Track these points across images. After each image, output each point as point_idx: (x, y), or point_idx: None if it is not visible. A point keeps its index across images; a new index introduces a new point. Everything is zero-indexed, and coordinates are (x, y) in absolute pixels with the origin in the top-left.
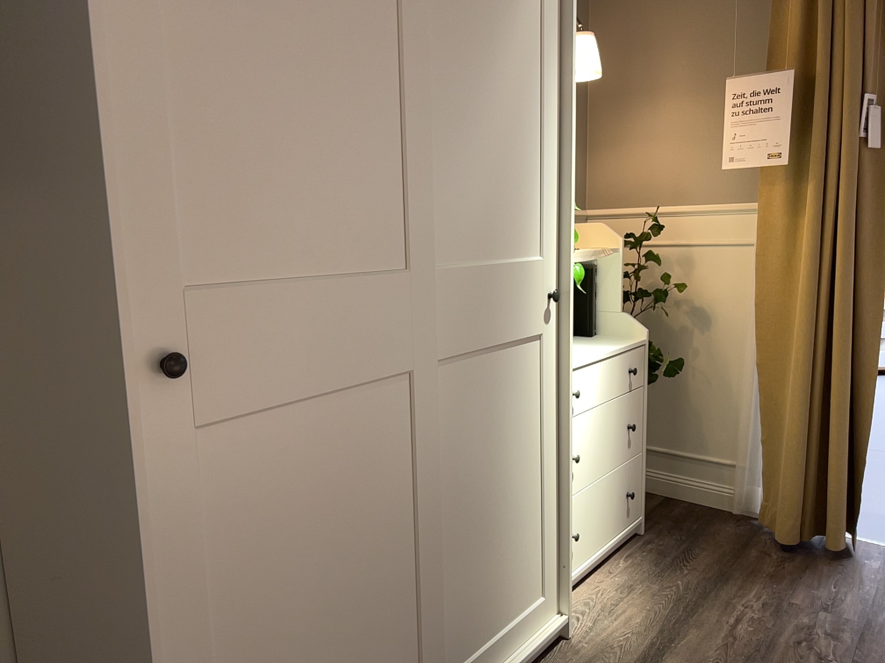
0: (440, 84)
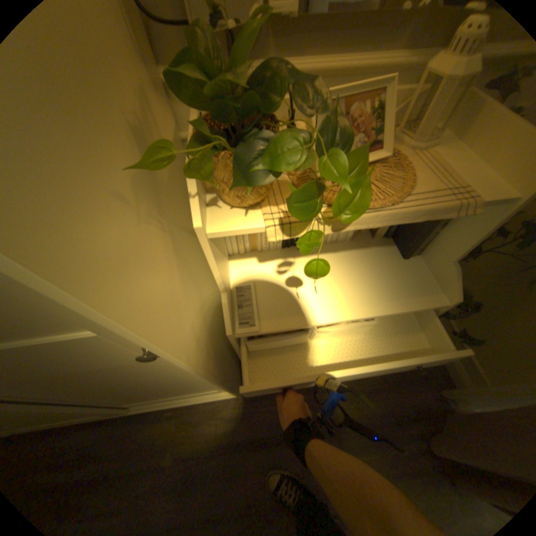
0: None
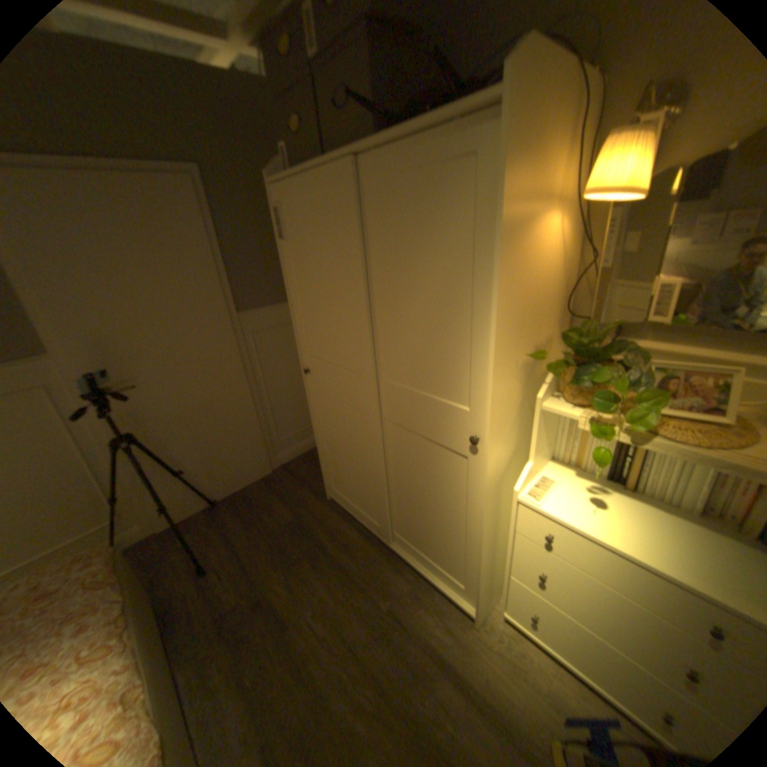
0: (381, 293)
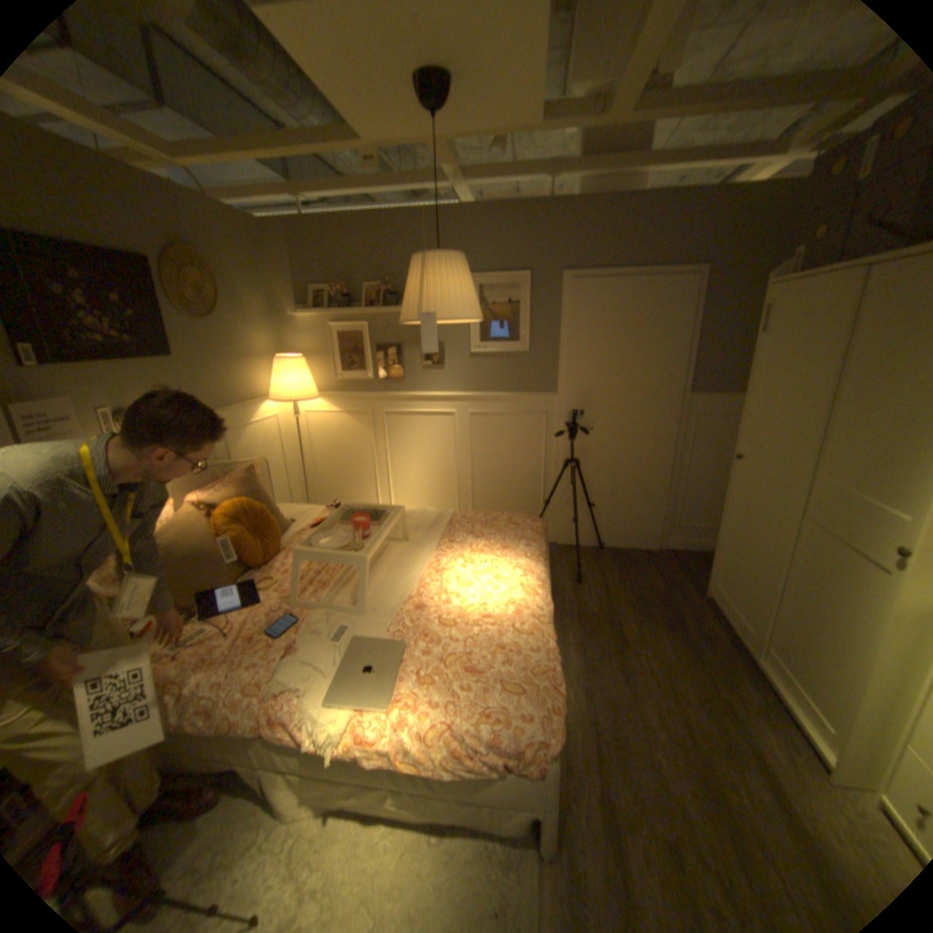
0: (853, 391)
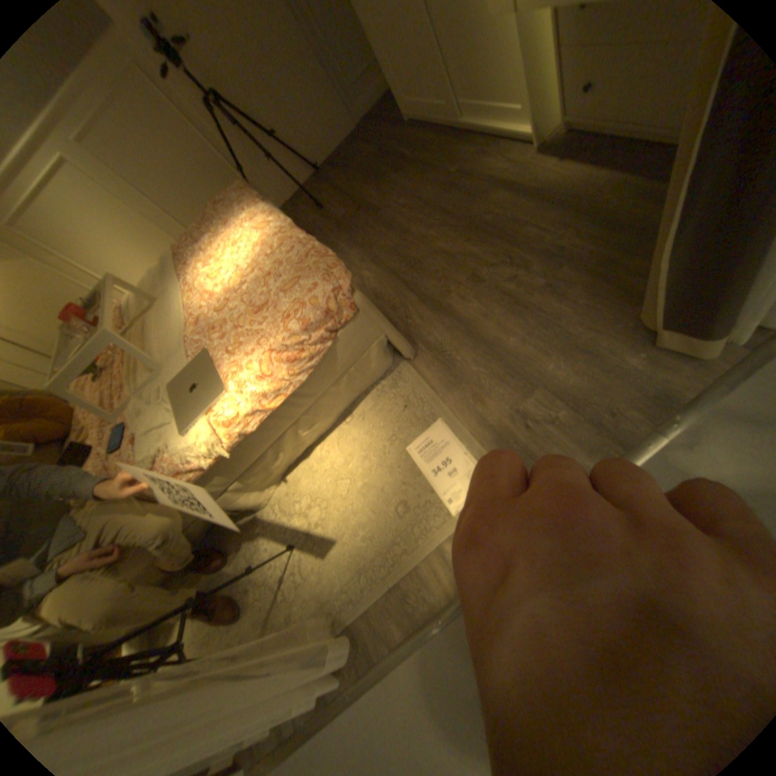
0: None
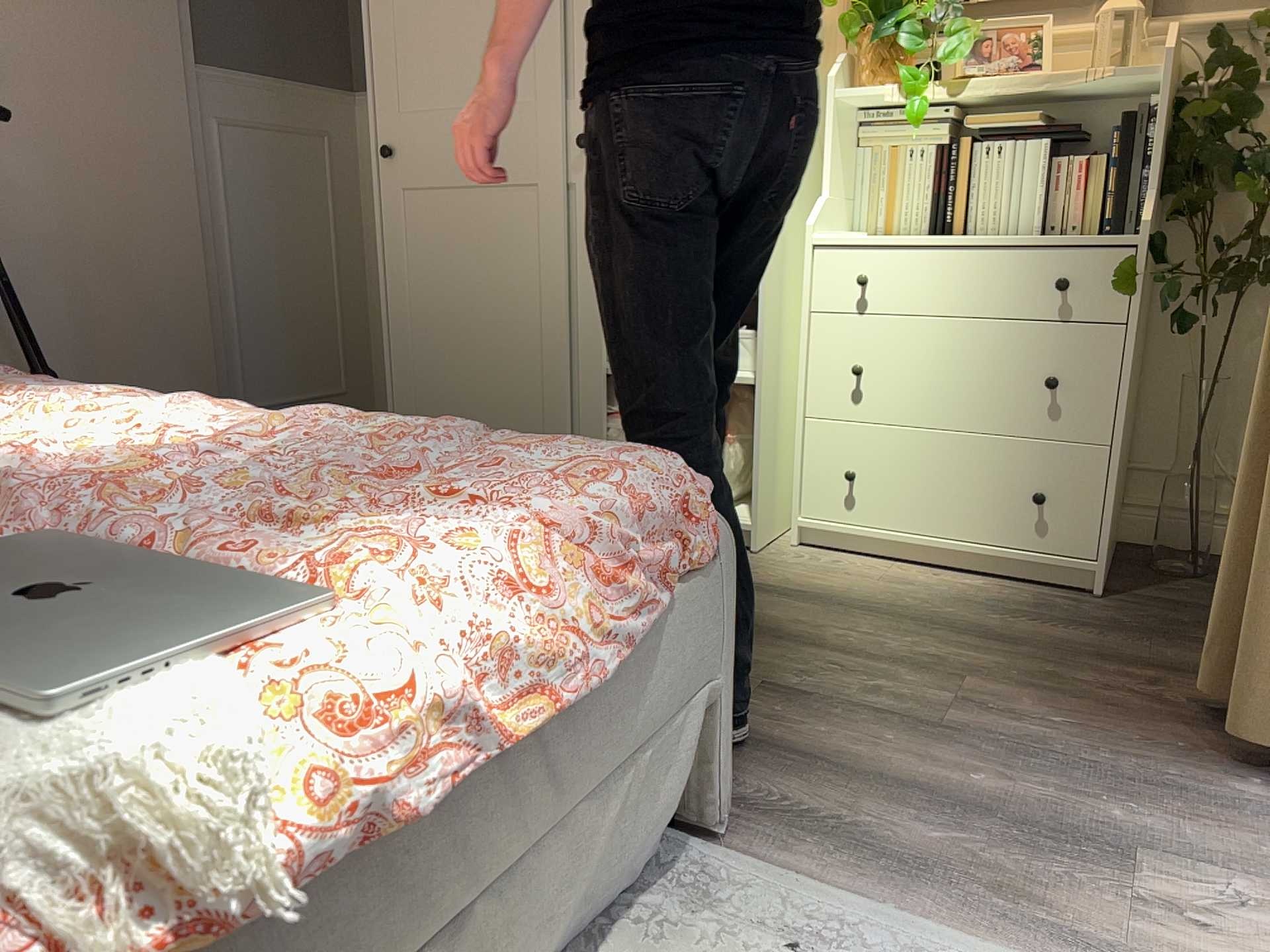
0: None
